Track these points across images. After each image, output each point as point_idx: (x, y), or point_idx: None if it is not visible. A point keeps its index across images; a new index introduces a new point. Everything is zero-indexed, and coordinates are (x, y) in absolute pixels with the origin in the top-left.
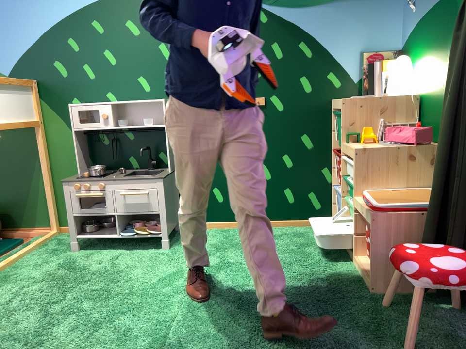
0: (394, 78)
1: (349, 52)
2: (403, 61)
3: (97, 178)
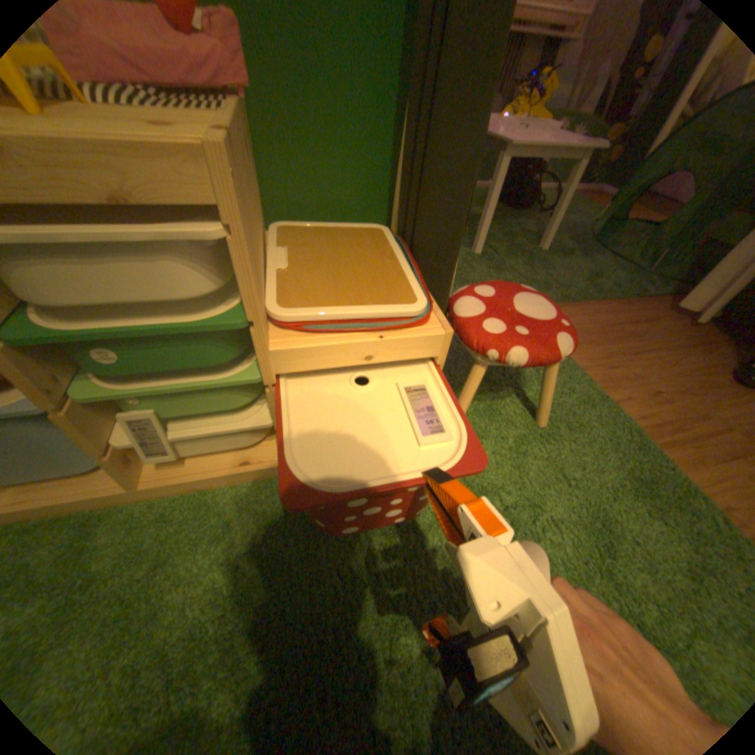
0: None
1: None
2: None
3: None
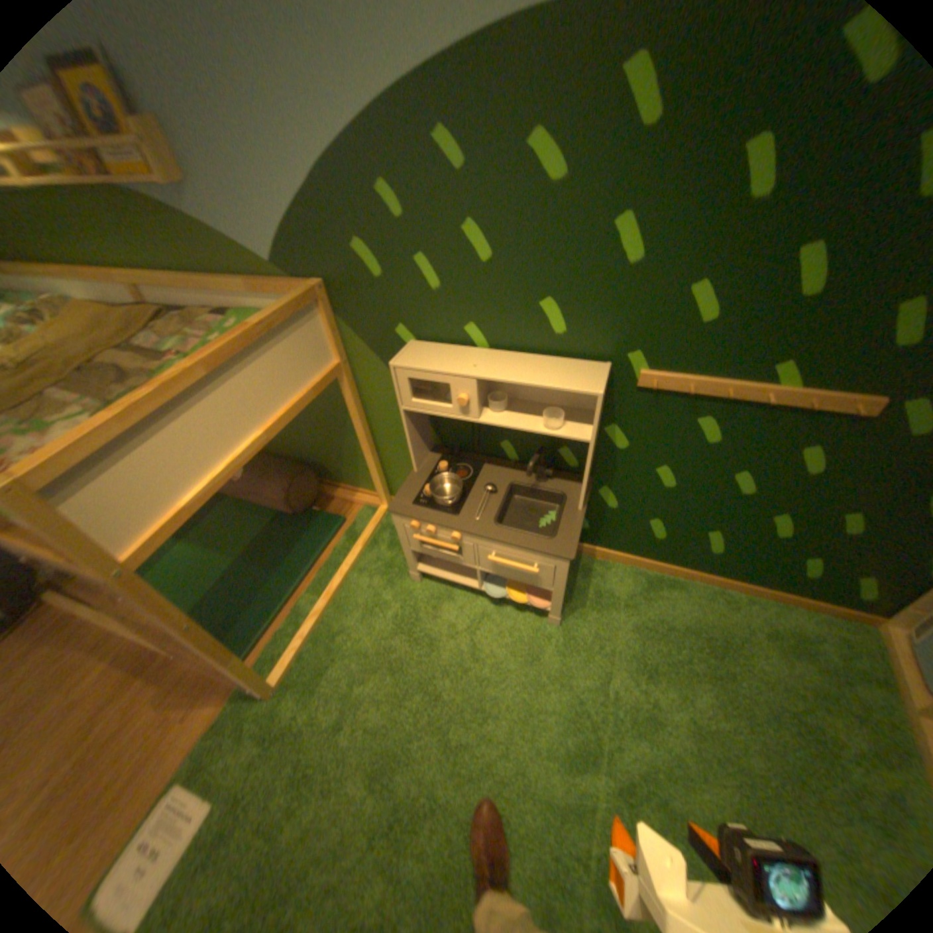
0: None
1: None
2: None
3: (449, 510)
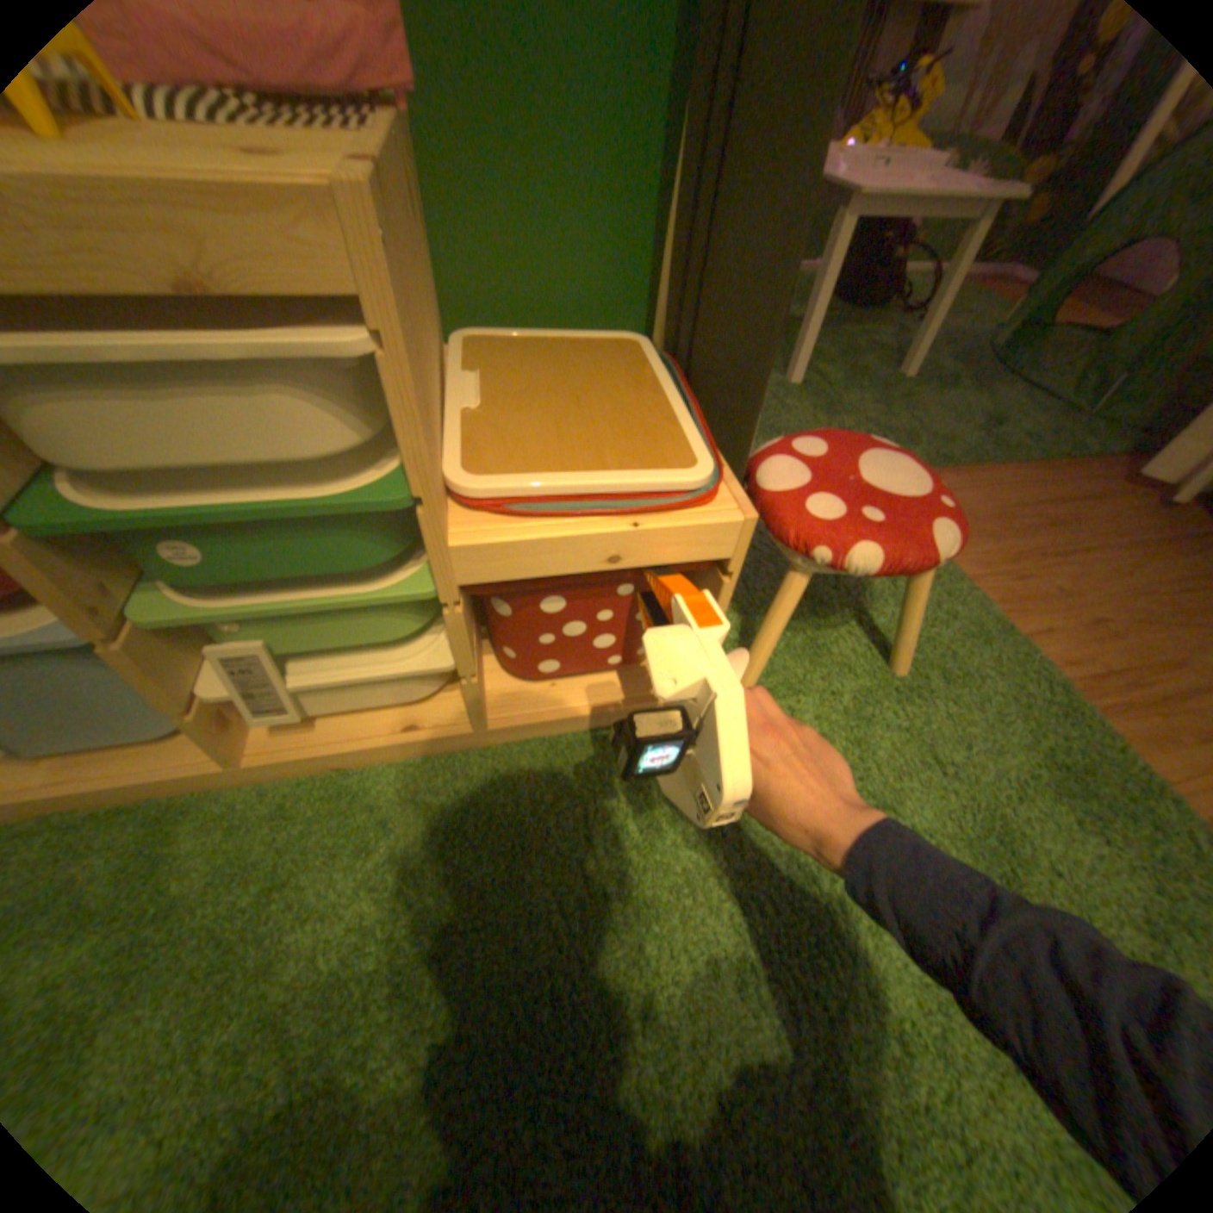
0: None
1: None
2: None
3: None
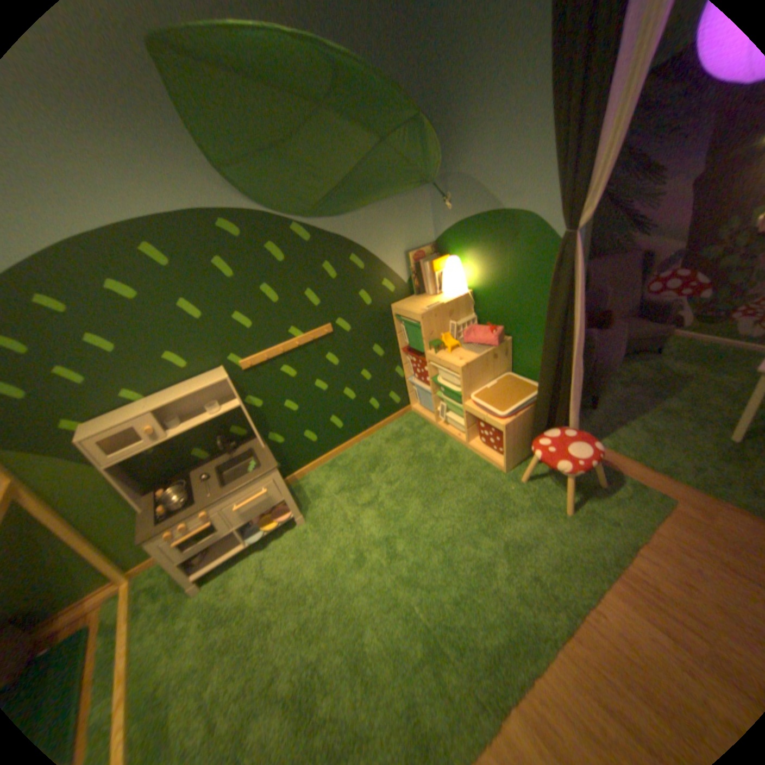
0: (449, 280)
1: (395, 254)
2: (455, 263)
3: (185, 507)
